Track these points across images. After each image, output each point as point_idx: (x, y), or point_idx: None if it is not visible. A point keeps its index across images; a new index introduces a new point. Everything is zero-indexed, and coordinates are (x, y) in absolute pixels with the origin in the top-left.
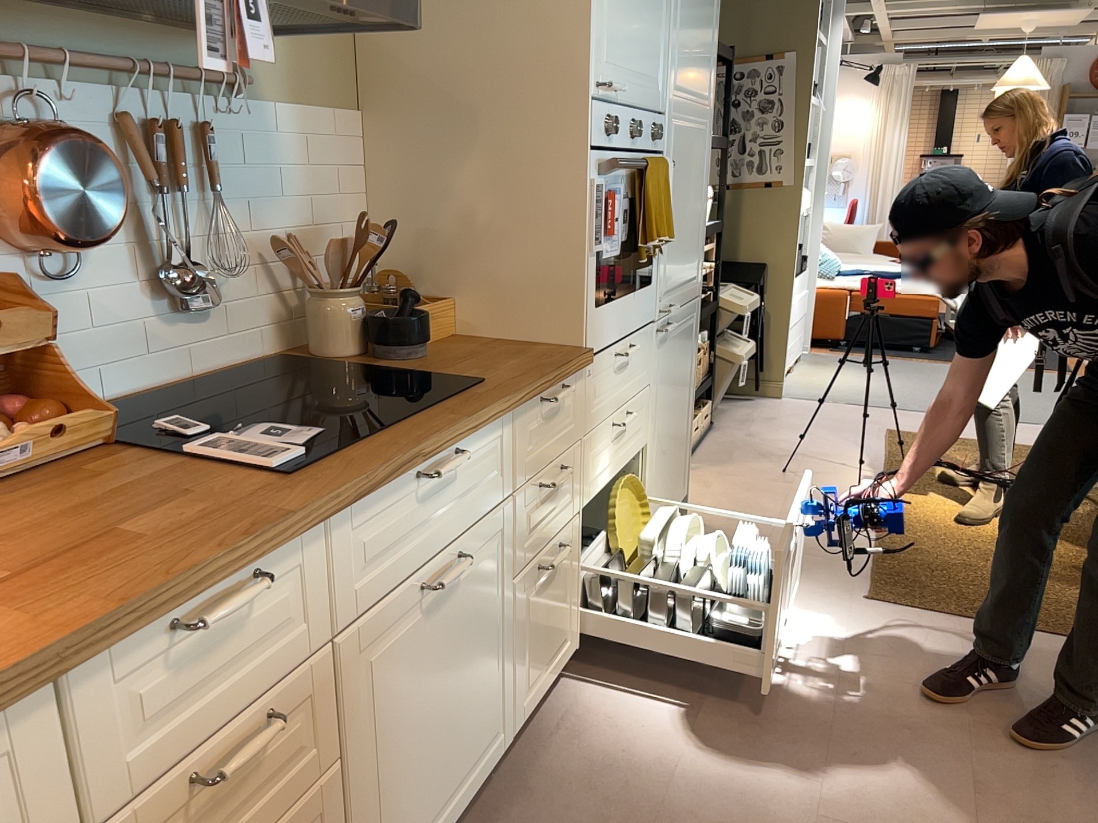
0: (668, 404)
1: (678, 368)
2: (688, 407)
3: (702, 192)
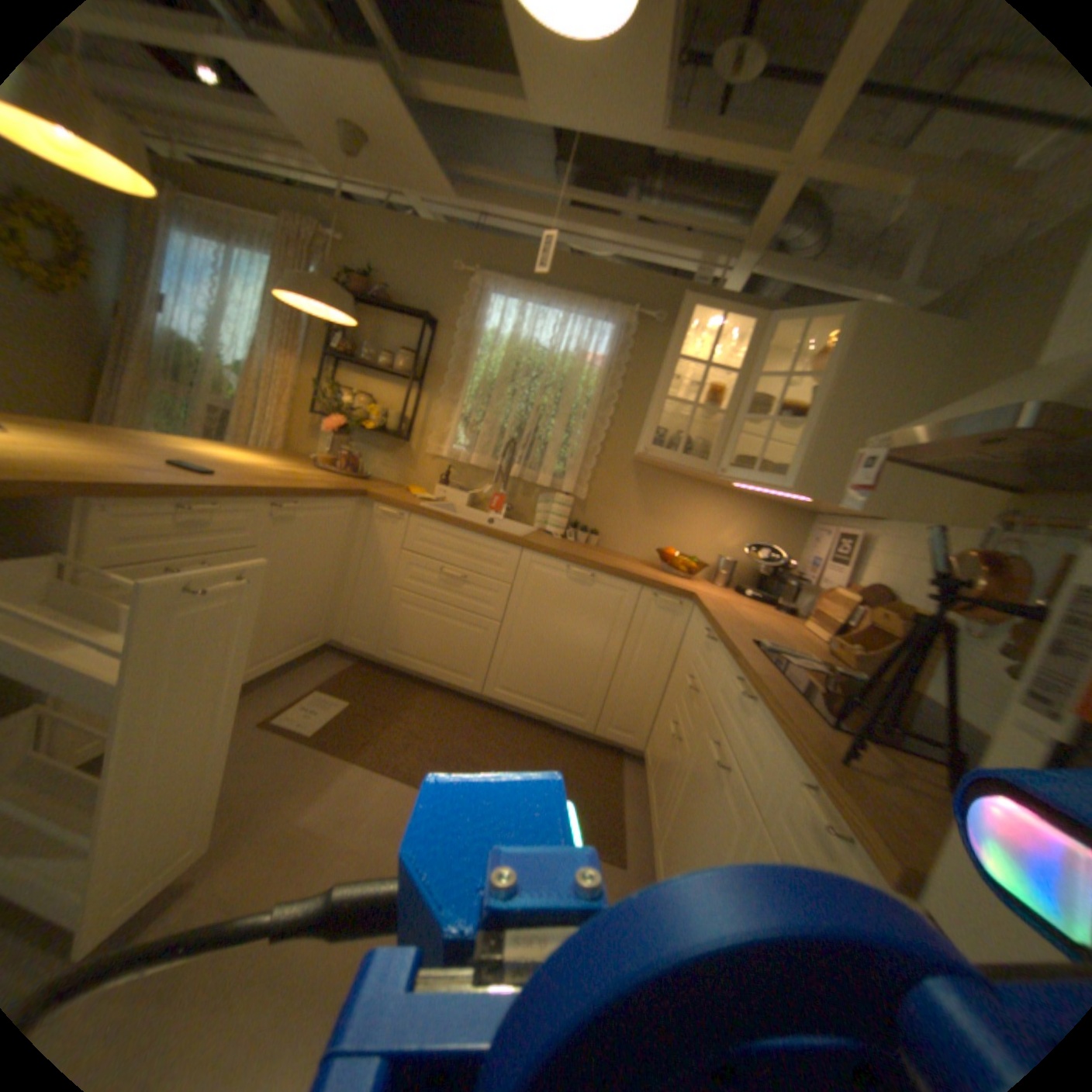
0: None
1: None
2: None
3: None
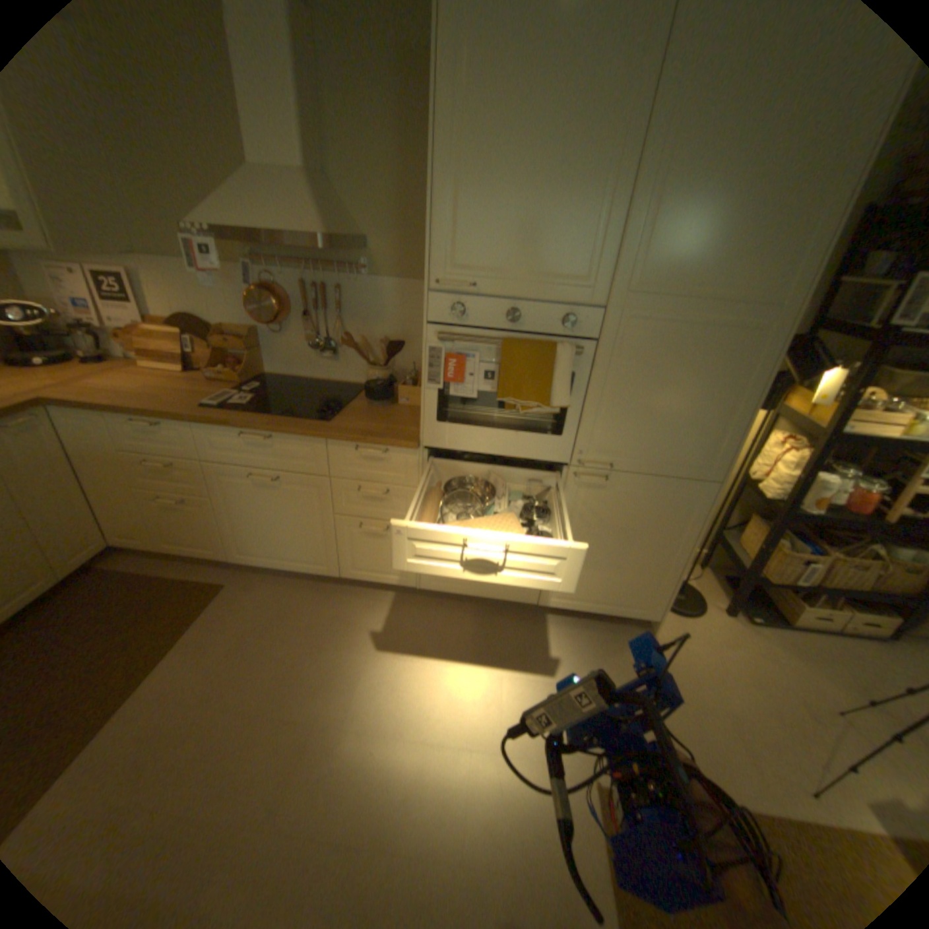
0: (603, 535)
1: (635, 520)
2: (670, 562)
3: (743, 388)
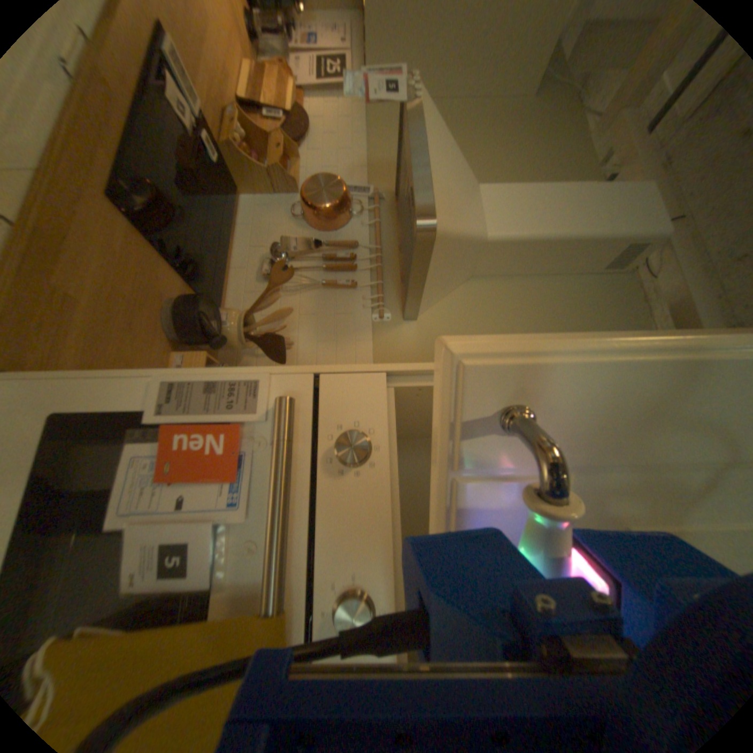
0: None
1: None
2: None
3: None
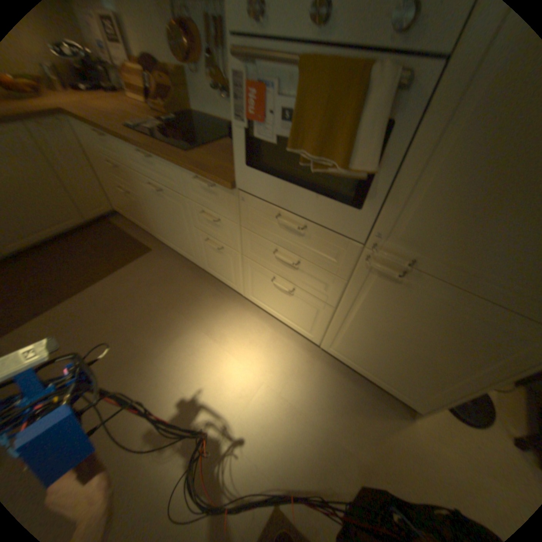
0: (387, 325)
1: (428, 328)
2: (456, 382)
3: None
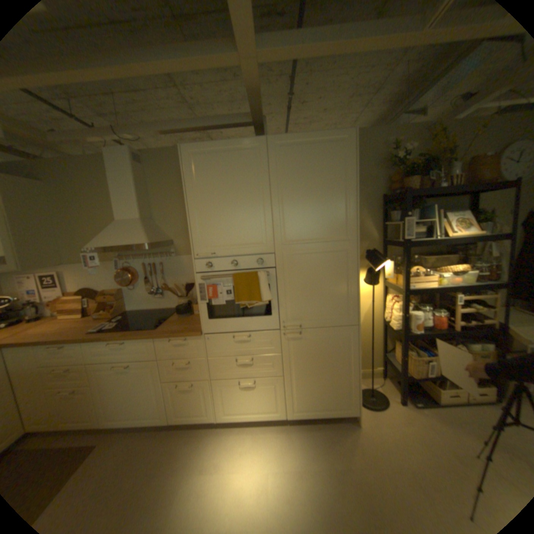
0: (310, 366)
1: (323, 354)
2: (351, 375)
3: (348, 277)
